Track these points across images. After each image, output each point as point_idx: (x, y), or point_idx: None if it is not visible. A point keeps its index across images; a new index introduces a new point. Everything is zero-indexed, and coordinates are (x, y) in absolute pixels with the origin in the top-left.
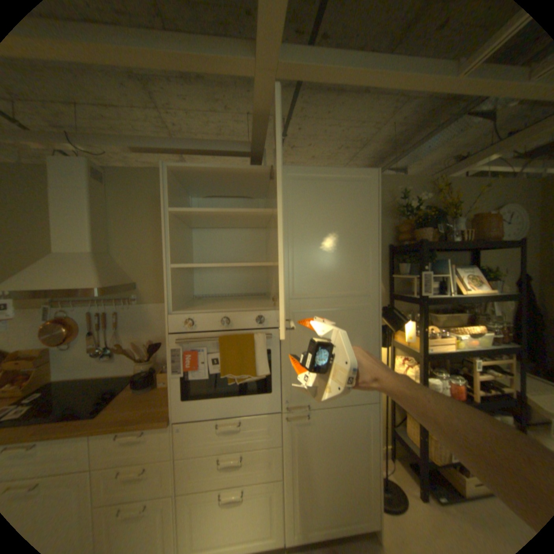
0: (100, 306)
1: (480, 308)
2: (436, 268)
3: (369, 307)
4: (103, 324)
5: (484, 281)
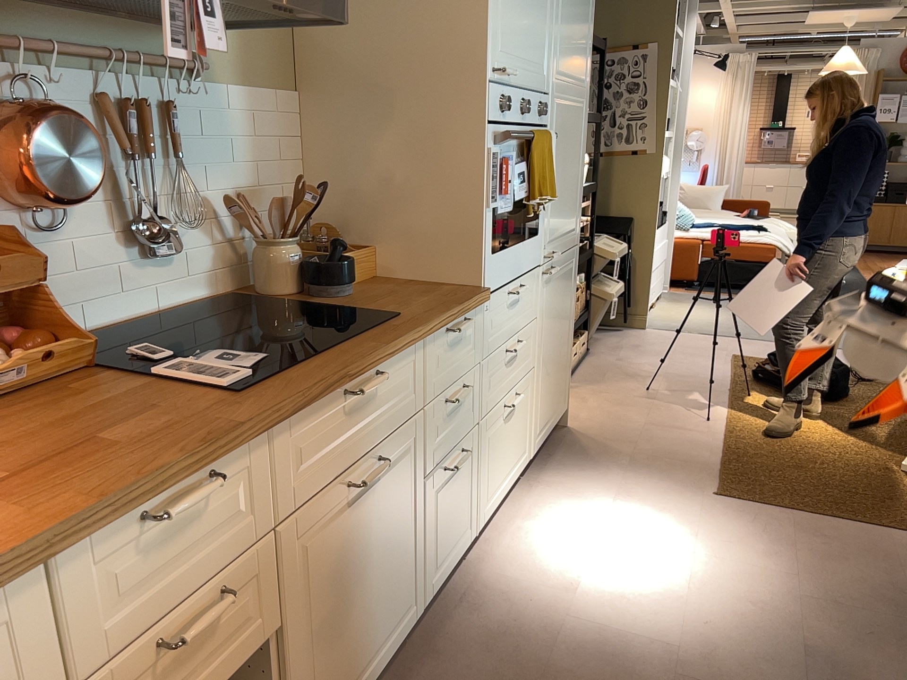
0: (127, 75)
1: None
2: None
3: (584, 107)
4: (155, 136)
5: None
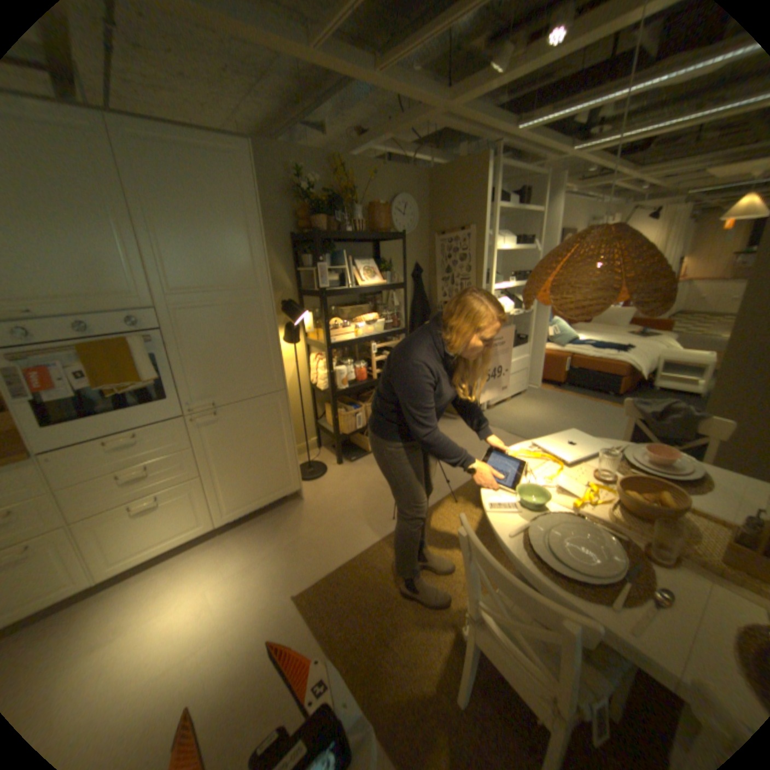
0: None
1: (381, 300)
2: (336, 260)
3: (261, 301)
4: None
5: (376, 273)
